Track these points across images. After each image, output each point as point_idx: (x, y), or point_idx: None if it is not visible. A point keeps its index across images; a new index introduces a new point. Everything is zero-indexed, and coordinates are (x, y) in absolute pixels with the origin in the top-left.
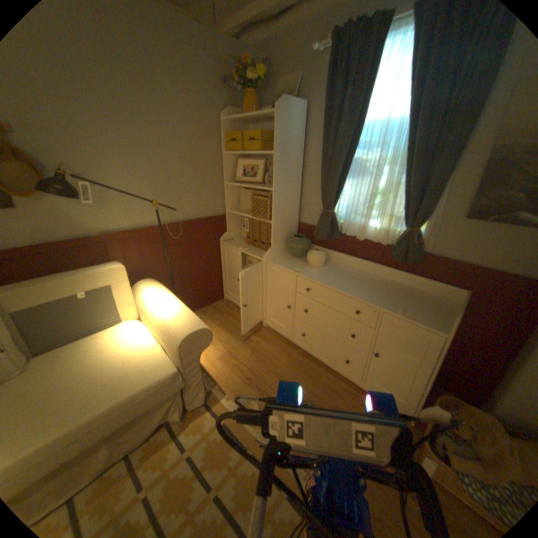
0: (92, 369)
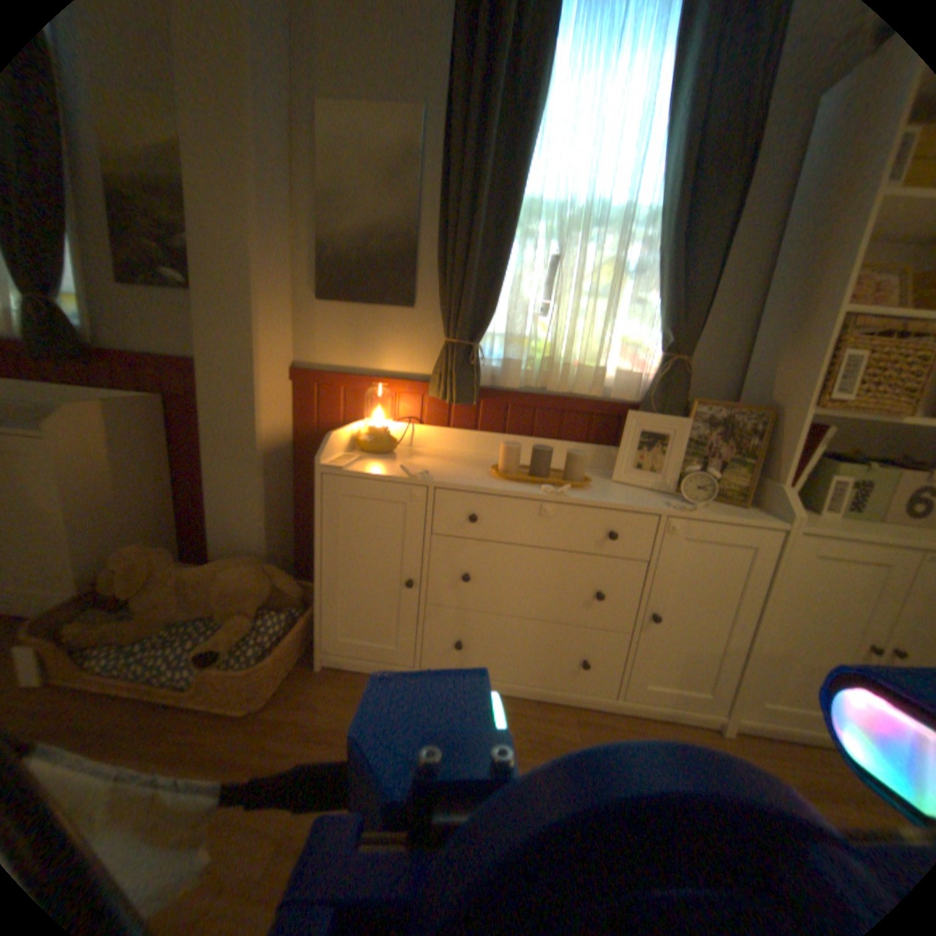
0: None
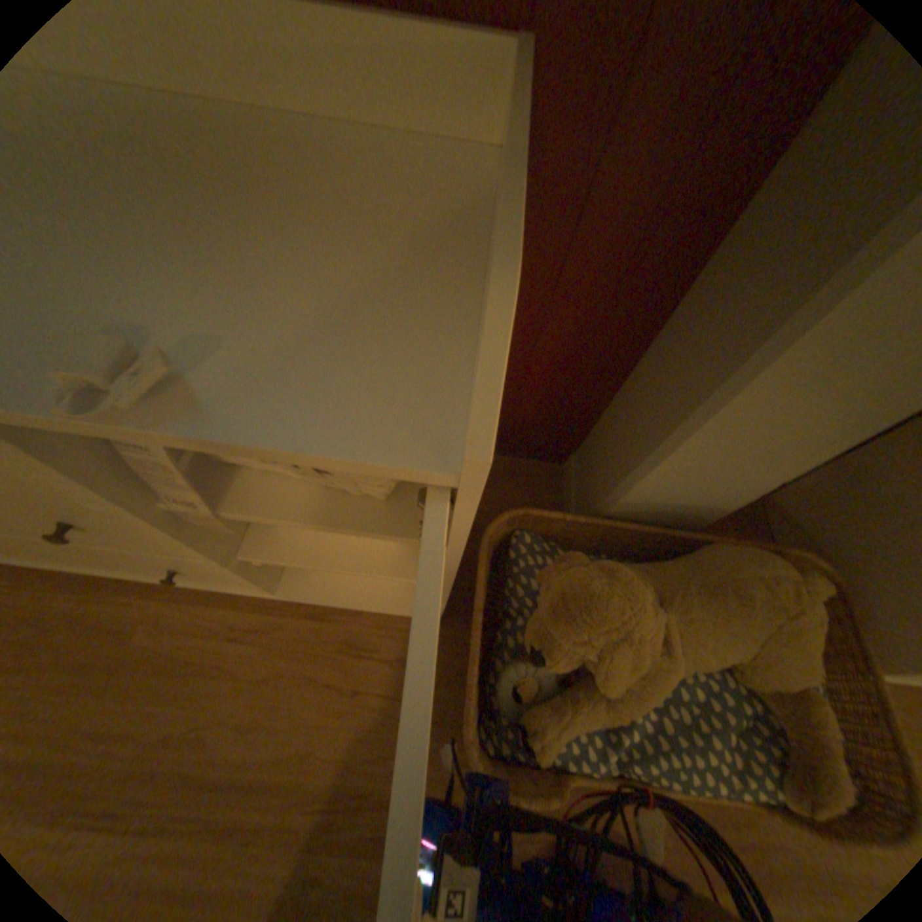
0: None
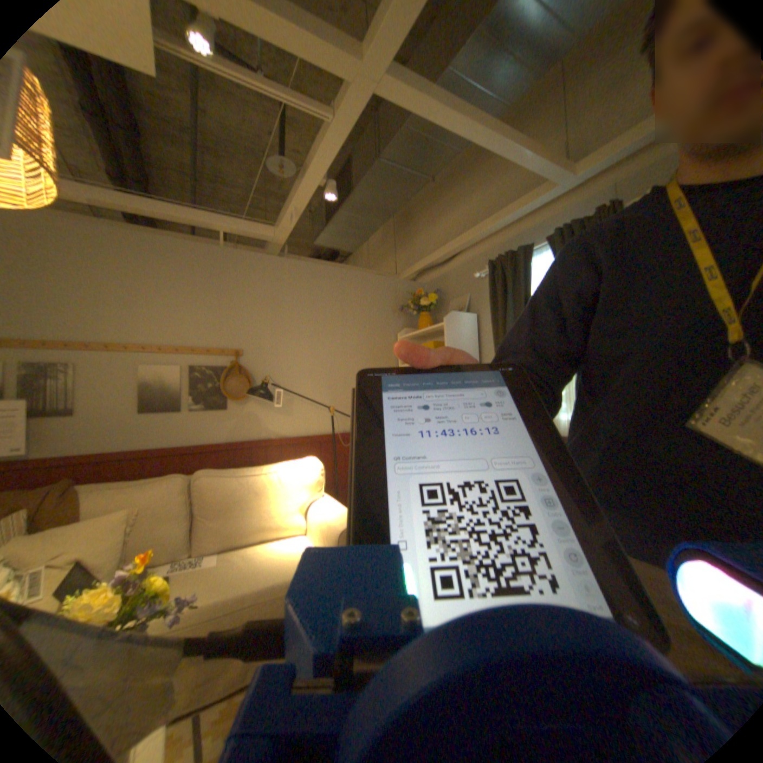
0: (251, 560)
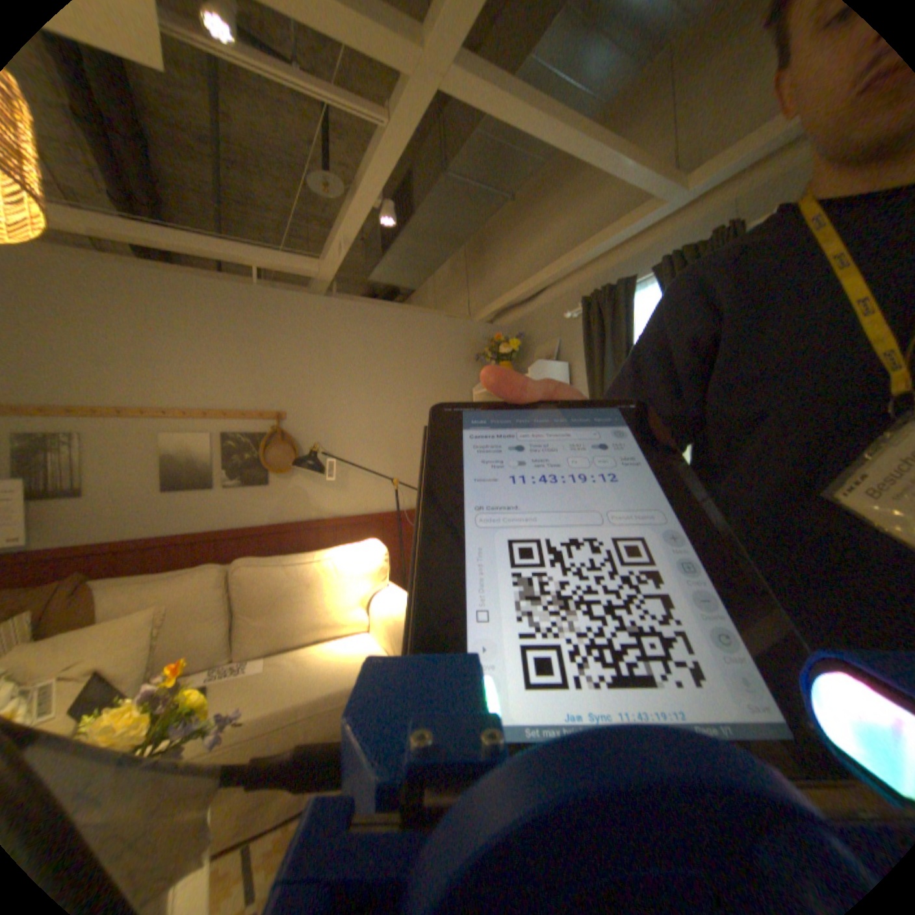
0: (304, 663)
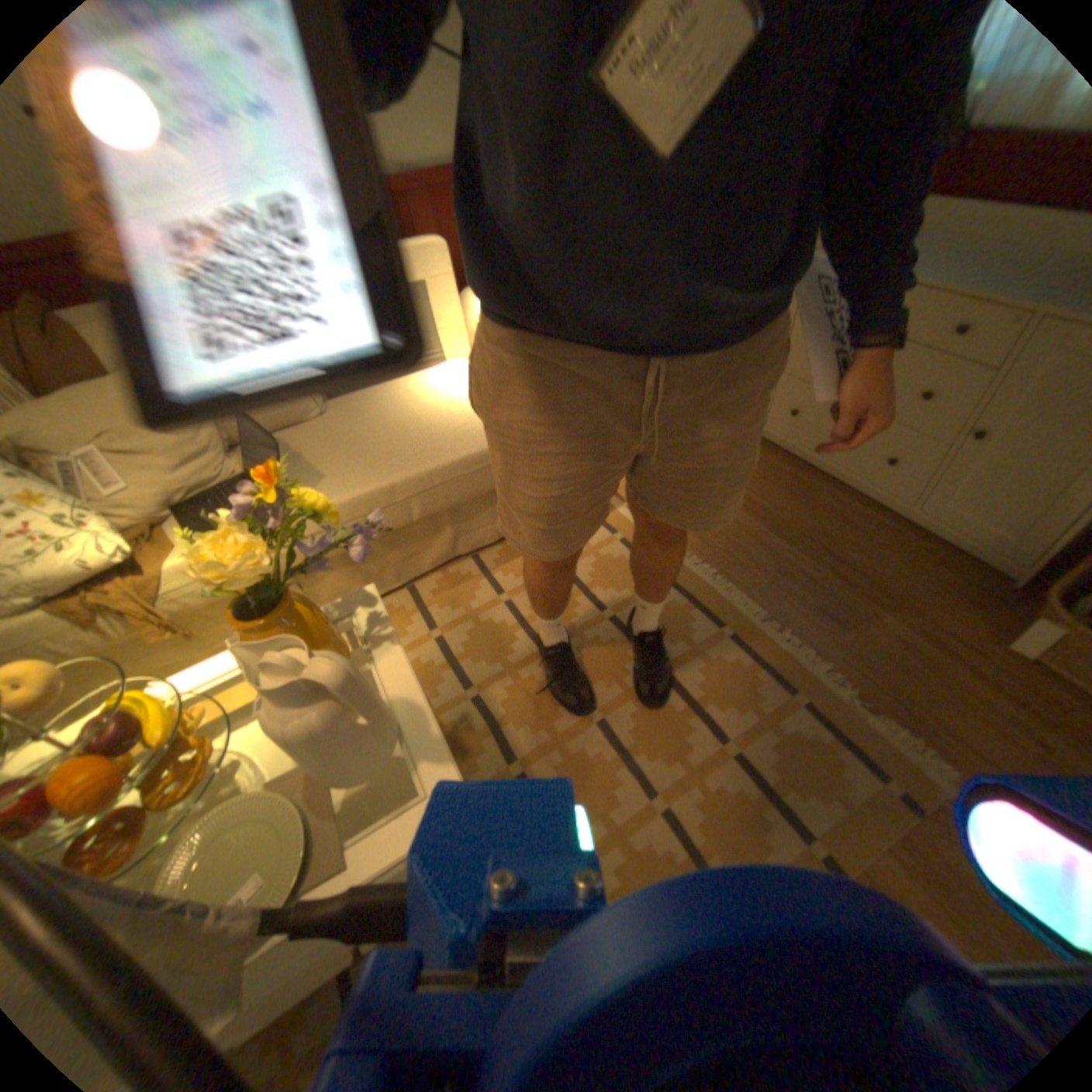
0: (418, 415)
